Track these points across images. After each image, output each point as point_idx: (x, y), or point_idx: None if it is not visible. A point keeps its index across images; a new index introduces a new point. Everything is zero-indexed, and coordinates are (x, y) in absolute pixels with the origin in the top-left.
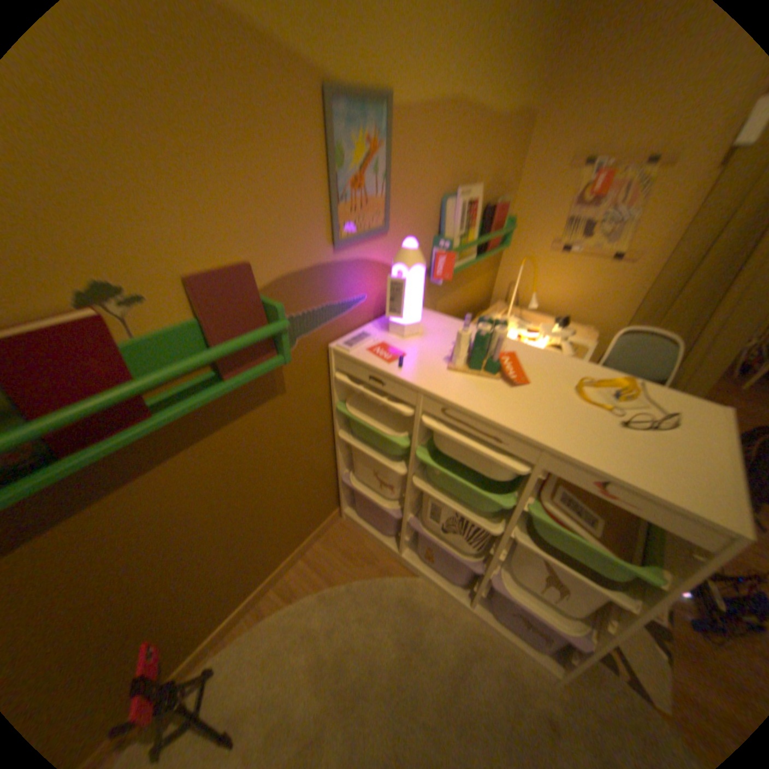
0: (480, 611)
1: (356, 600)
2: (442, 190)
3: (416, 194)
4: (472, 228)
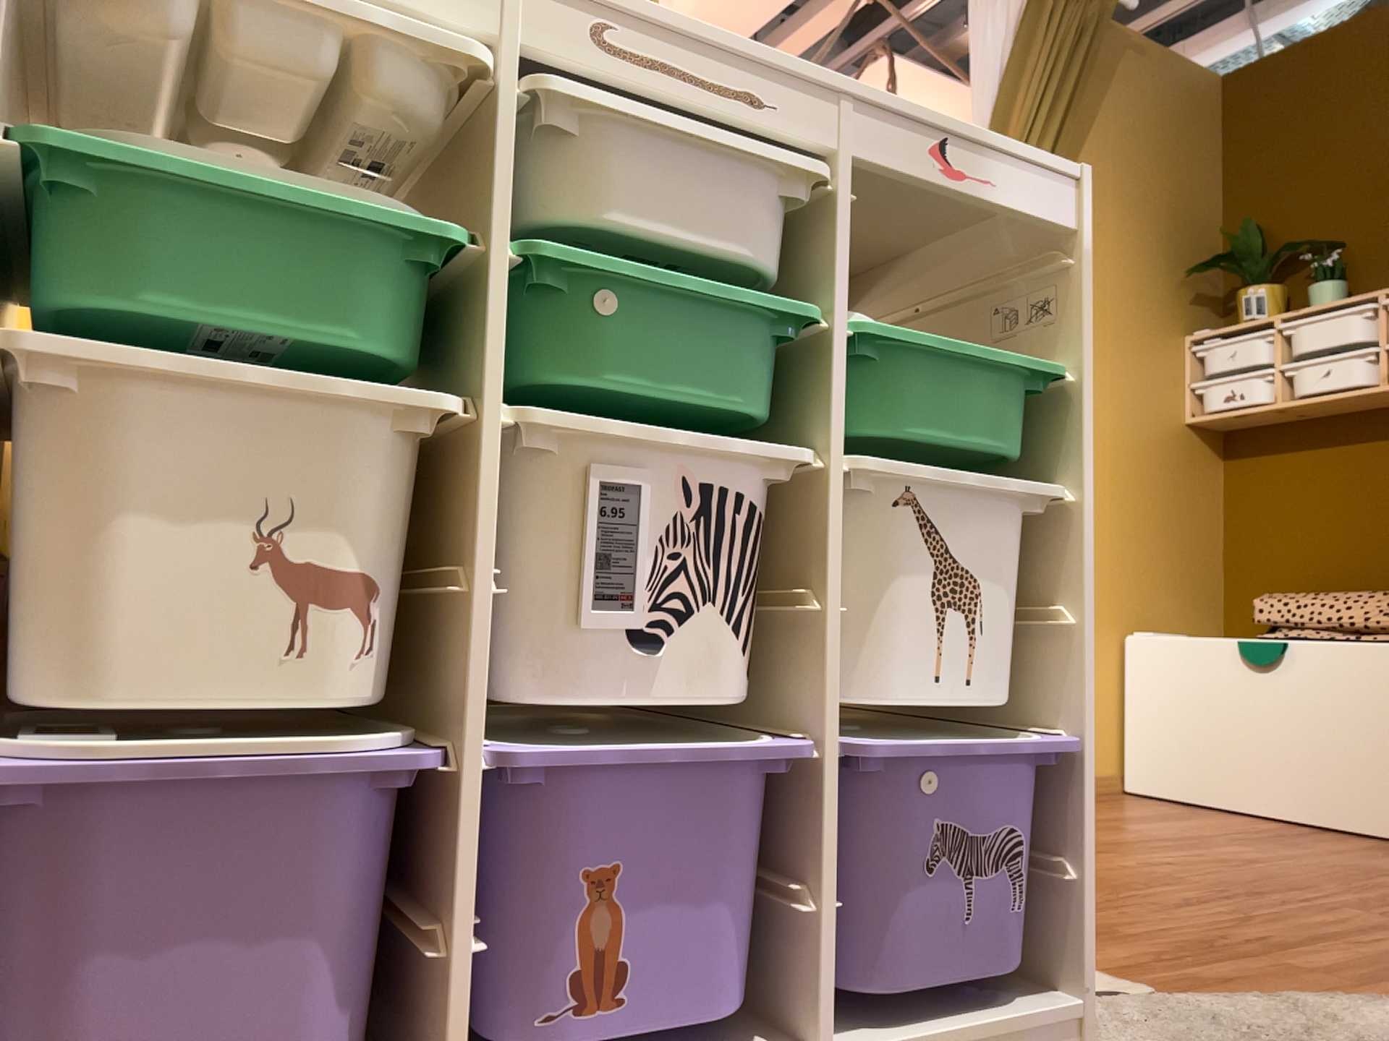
0: (831, 1039)
1: None
2: None
3: None
4: None
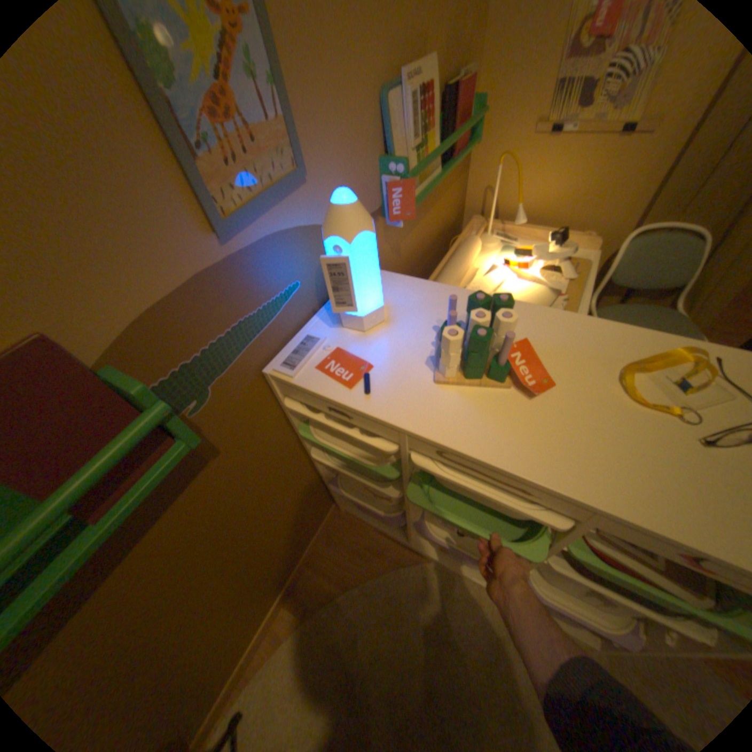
0: None
1: (373, 603)
2: (377, 81)
3: (337, 100)
4: (430, 131)
